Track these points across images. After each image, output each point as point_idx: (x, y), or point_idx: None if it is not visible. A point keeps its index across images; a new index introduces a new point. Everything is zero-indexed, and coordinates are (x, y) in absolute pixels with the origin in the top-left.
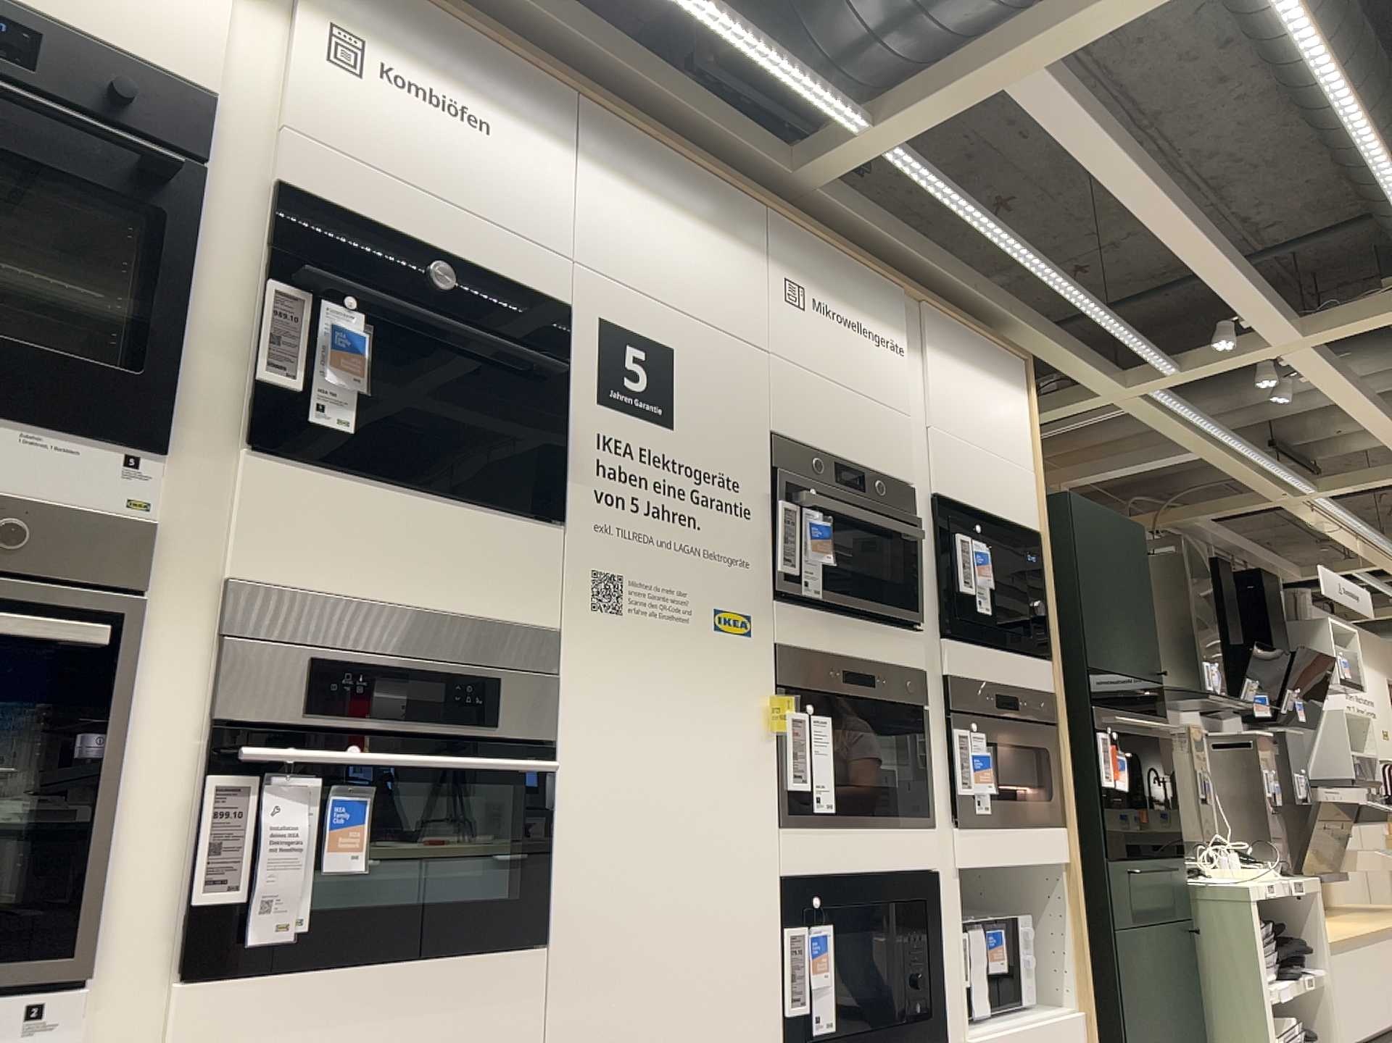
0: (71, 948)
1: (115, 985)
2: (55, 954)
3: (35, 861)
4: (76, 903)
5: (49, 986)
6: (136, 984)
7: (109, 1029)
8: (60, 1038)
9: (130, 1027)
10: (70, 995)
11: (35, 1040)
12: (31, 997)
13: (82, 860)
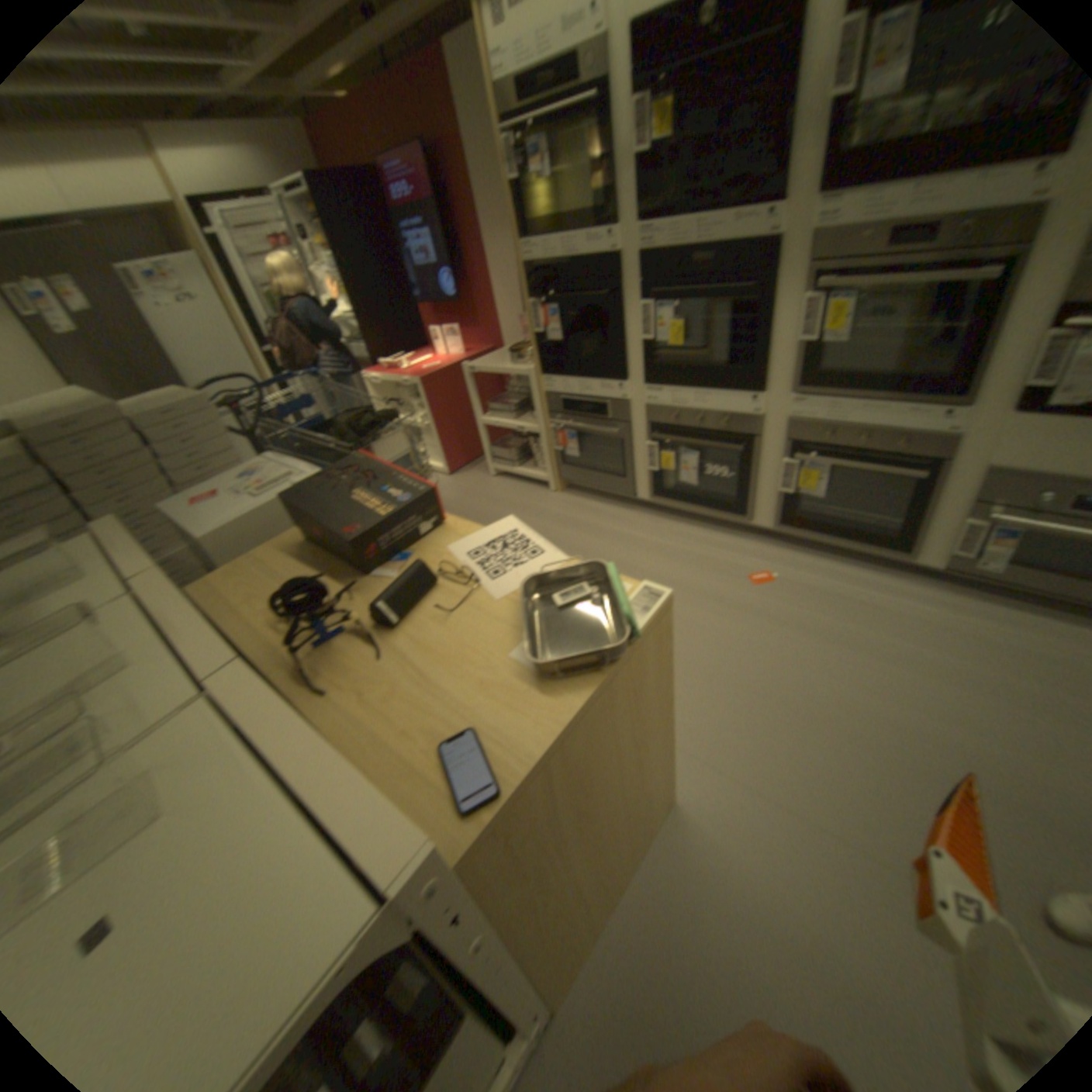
0: (968, 392)
1: (986, 406)
2: (961, 394)
3: (962, 360)
4: (972, 378)
5: (957, 404)
6: (996, 407)
7: (981, 420)
8: (960, 420)
9: (990, 421)
10: (965, 407)
11: (950, 419)
12: (951, 405)
13: (978, 363)
